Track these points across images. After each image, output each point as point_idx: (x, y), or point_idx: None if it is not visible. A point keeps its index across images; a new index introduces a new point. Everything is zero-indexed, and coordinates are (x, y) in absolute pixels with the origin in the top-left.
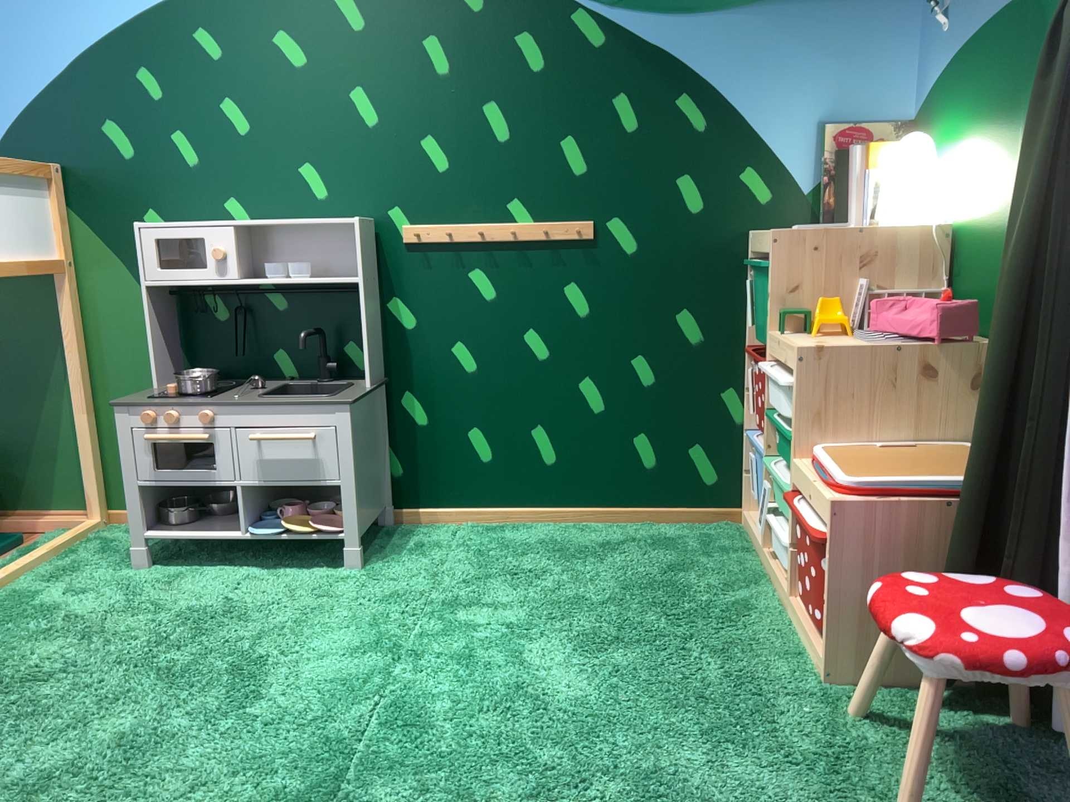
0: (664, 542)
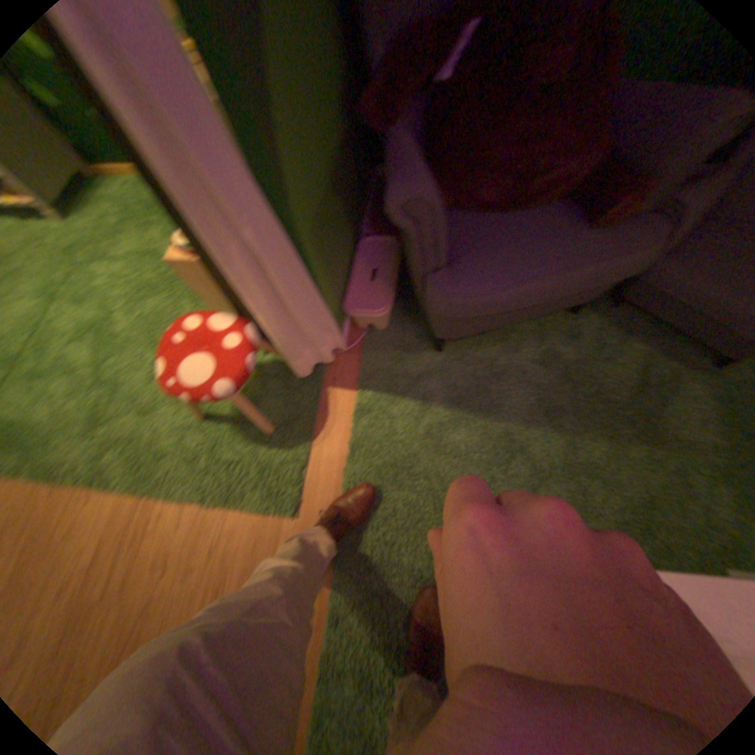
0: None
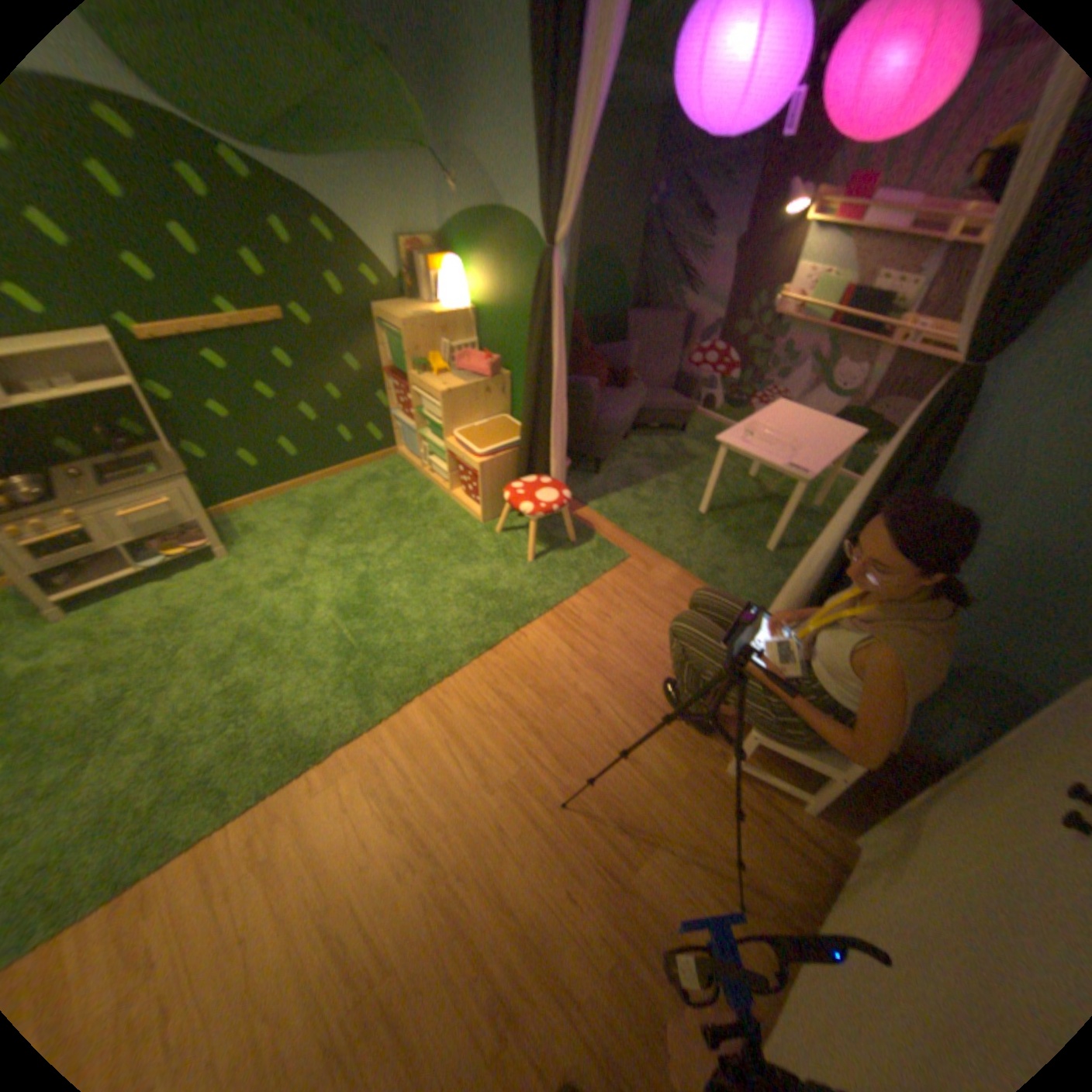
0: (373, 479)
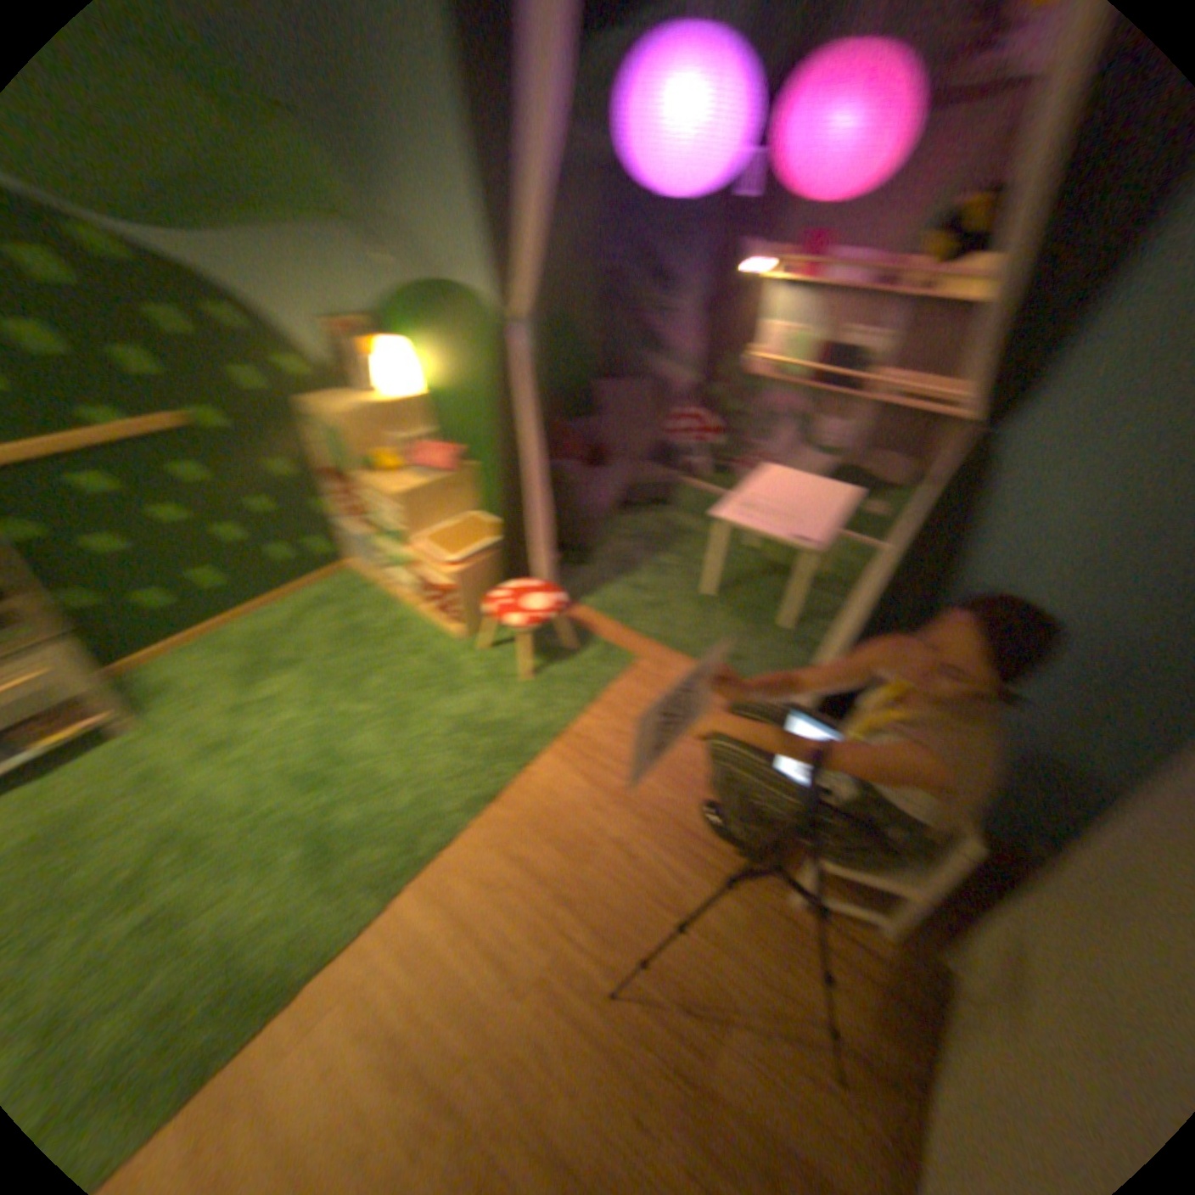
0: (314, 603)
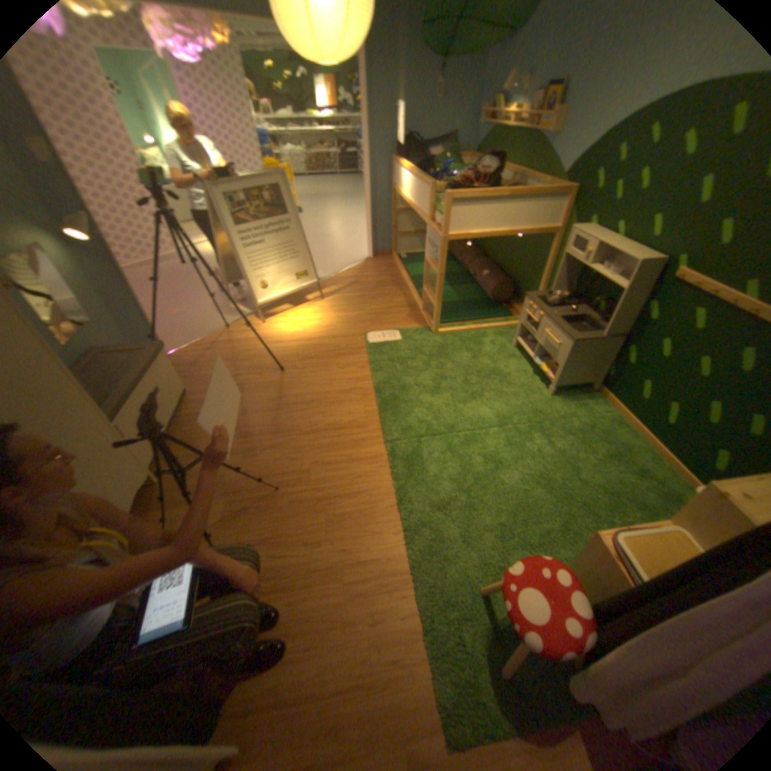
0: (672, 500)
